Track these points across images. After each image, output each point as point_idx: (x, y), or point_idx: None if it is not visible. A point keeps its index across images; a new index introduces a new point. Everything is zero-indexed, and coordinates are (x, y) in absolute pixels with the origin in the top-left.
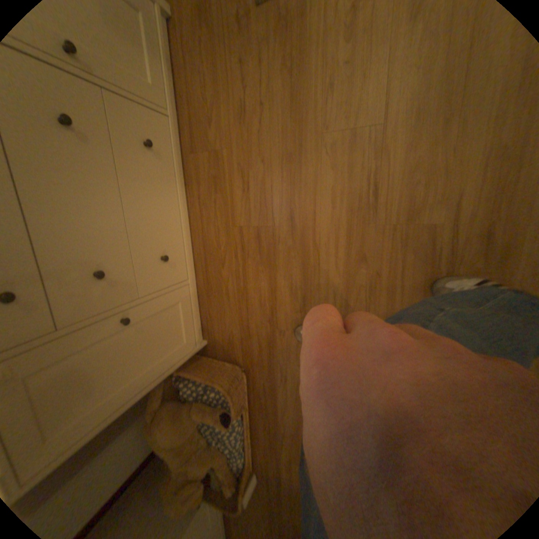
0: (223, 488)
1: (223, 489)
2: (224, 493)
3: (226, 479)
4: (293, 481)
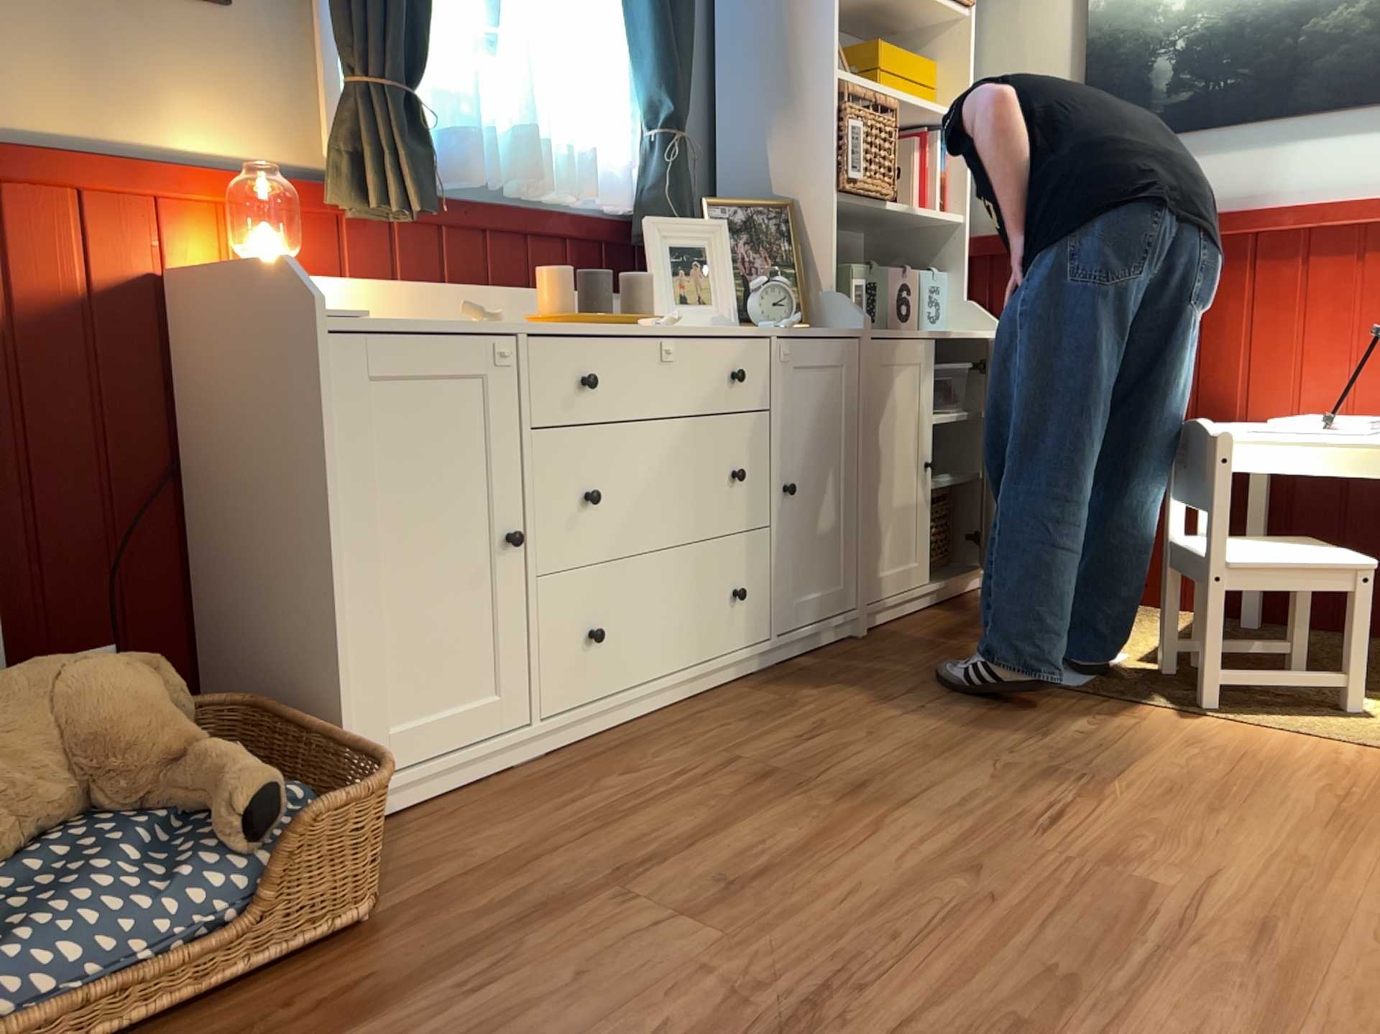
0: None
1: None
2: None
3: None
4: None
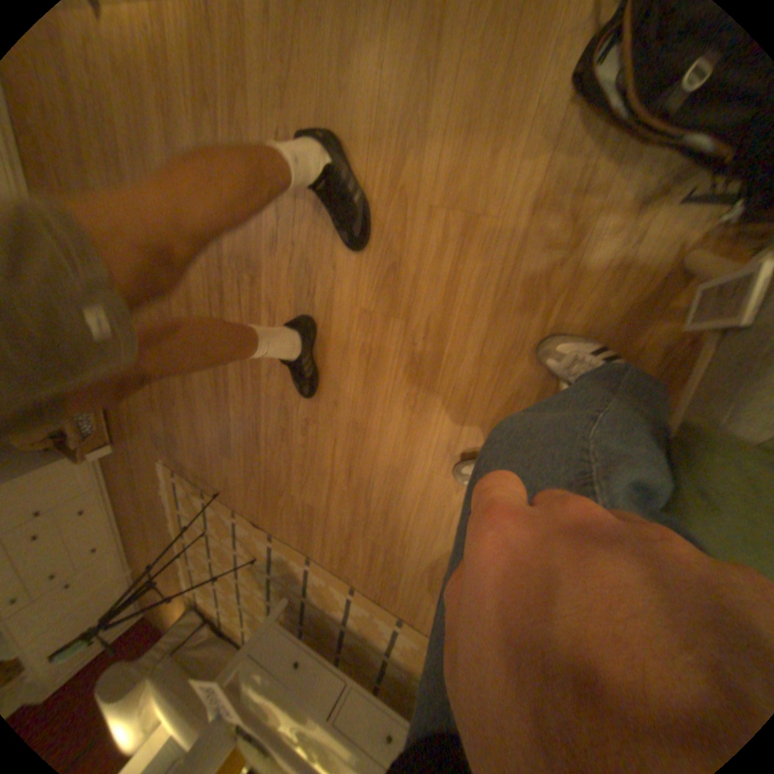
0: (72, 446)
1: (68, 444)
2: (69, 448)
3: (73, 439)
4: (132, 454)
